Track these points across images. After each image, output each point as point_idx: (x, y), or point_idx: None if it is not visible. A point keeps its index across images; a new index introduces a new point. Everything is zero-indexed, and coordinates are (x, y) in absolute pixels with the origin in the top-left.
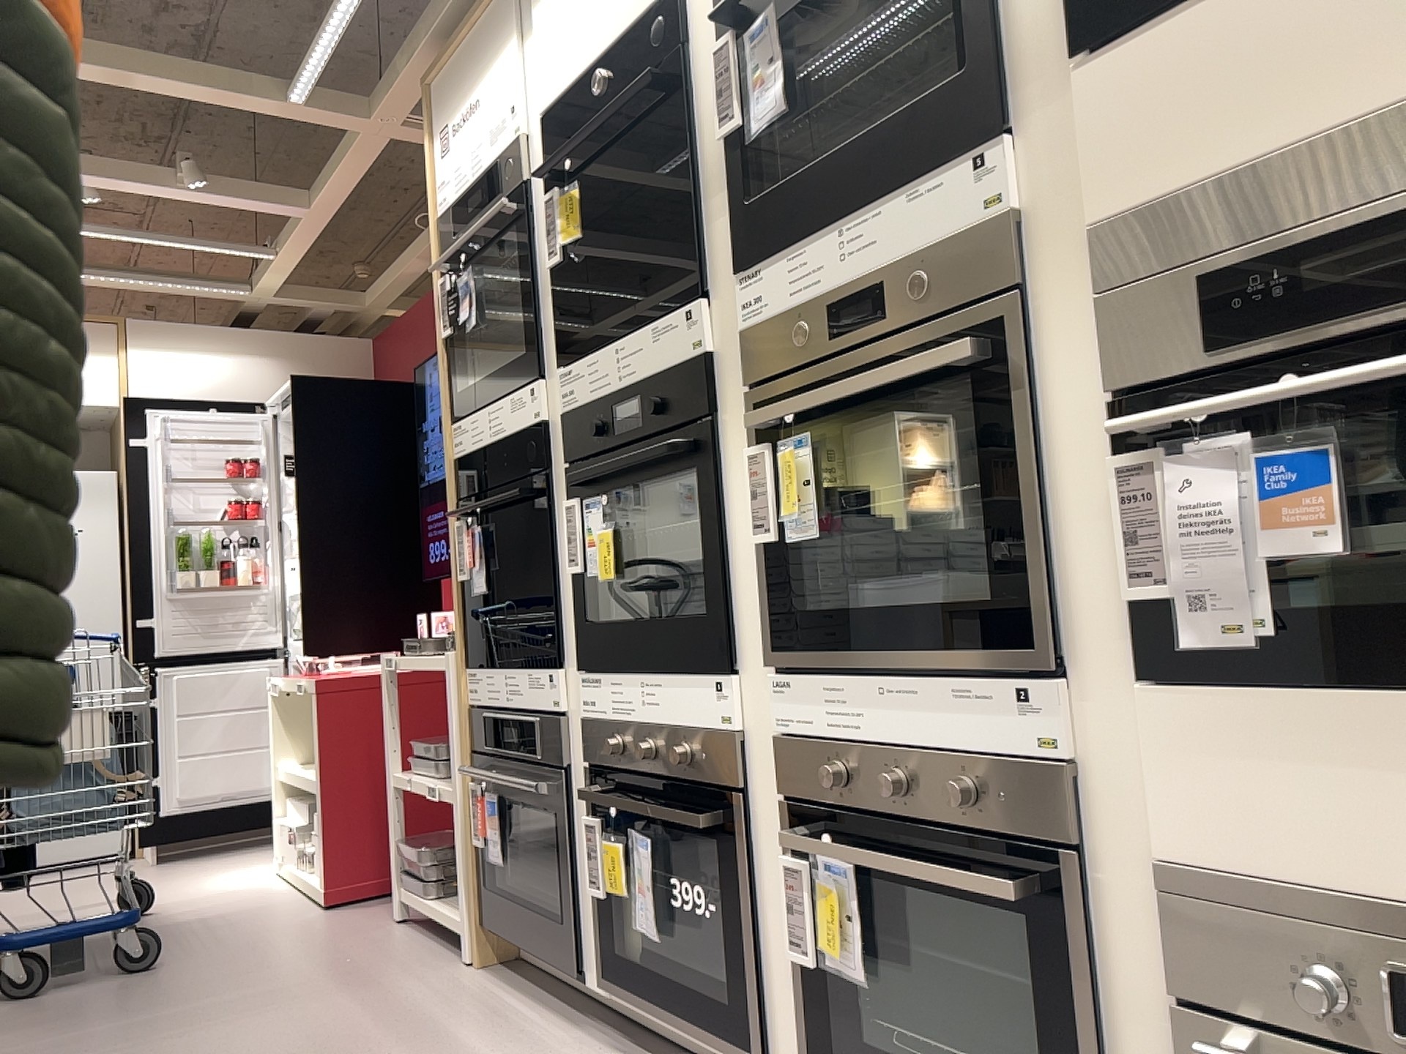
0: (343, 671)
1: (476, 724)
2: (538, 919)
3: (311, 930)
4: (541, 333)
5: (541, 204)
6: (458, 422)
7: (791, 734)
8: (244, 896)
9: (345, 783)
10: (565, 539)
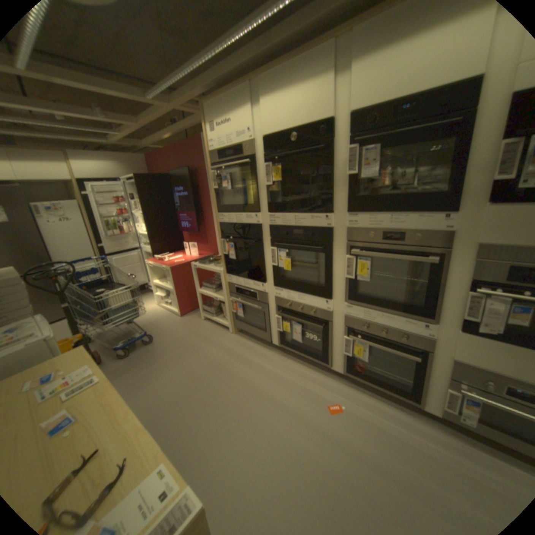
0: (170, 262)
1: (231, 288)
2: (255, 329)
3: (182, 326)
4: (259, 201)
5: (260, 163)
6: (219, 213)
7: (351, 316)
8: (154, 315)
9: (180, 290)
10: (268, 255)
